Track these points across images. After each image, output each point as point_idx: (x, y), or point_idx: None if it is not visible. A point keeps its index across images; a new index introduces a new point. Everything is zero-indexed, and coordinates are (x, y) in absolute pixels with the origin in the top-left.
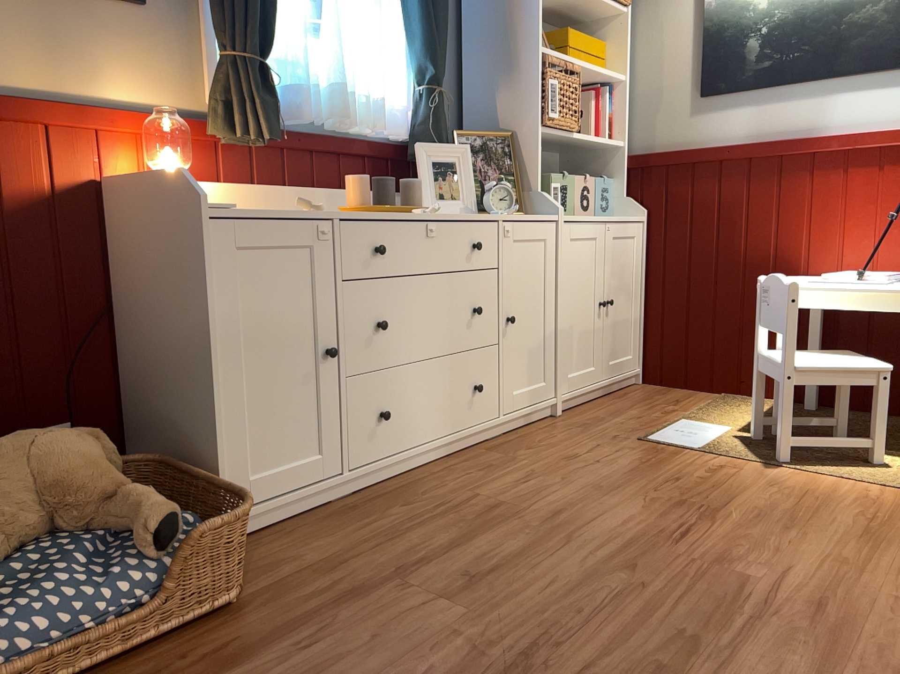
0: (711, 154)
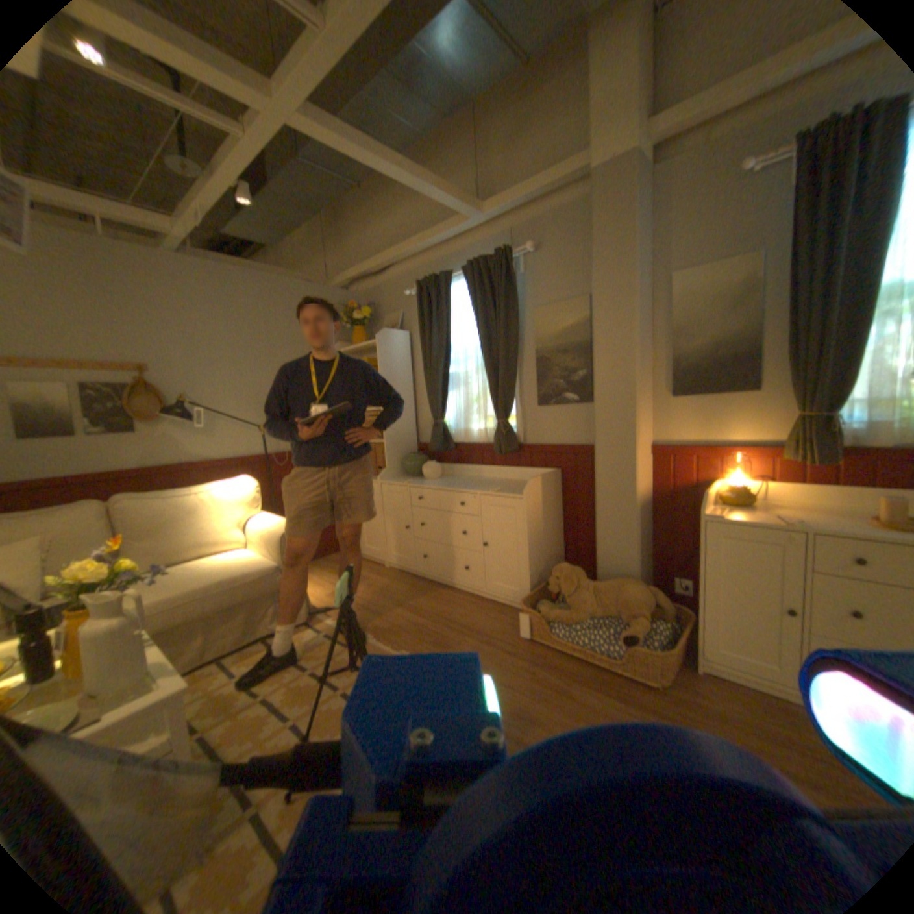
0: None
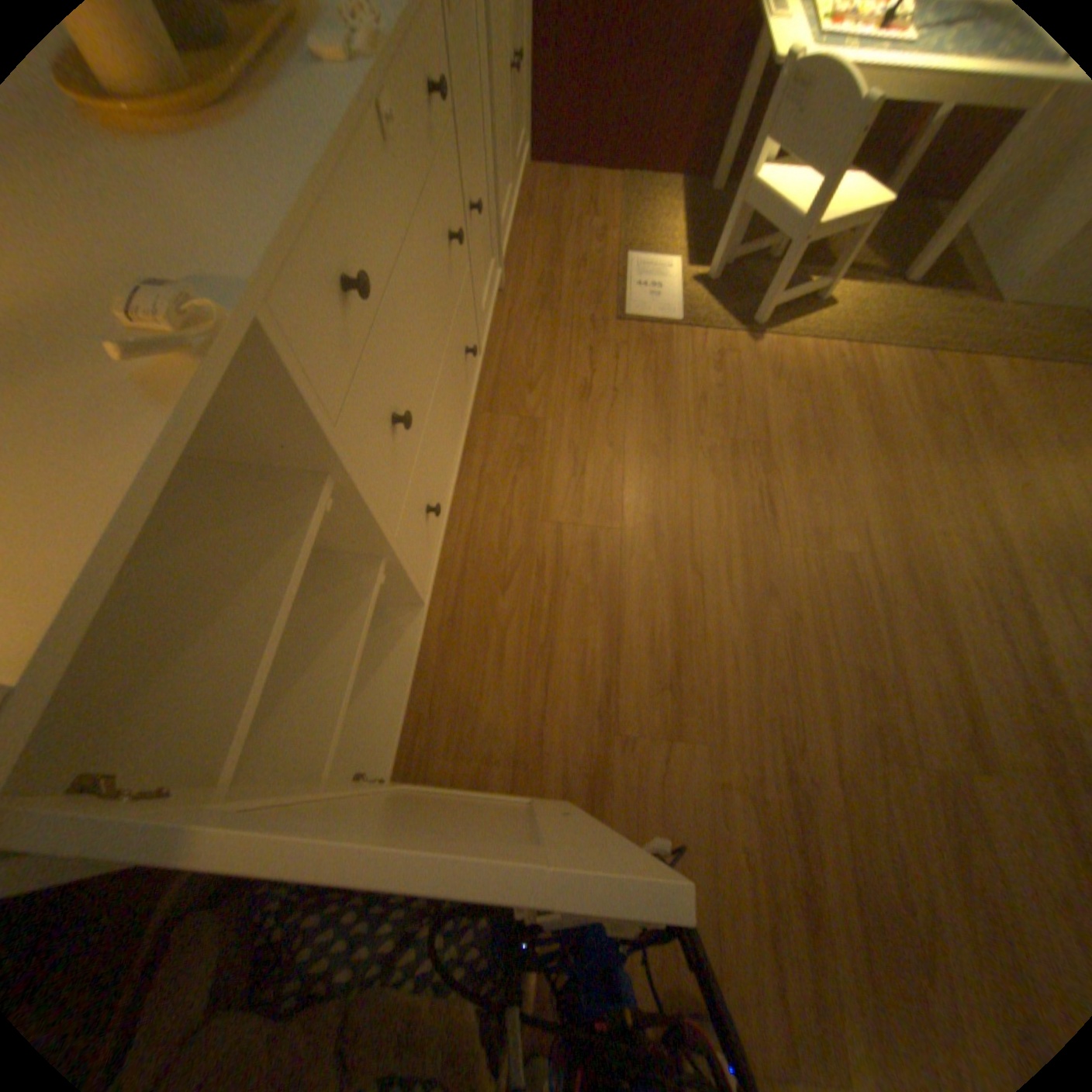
0: None
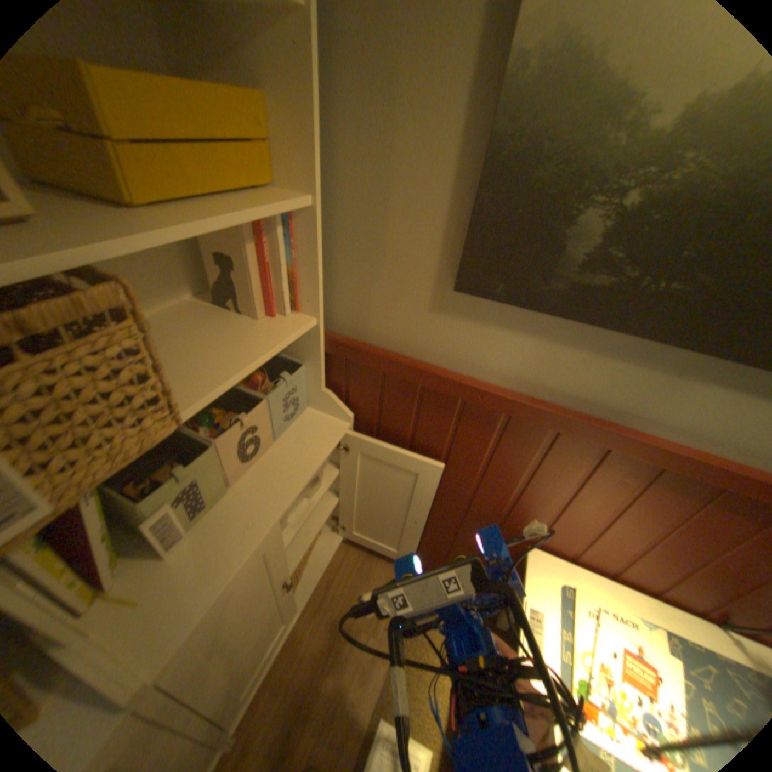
0: (457, 389)
